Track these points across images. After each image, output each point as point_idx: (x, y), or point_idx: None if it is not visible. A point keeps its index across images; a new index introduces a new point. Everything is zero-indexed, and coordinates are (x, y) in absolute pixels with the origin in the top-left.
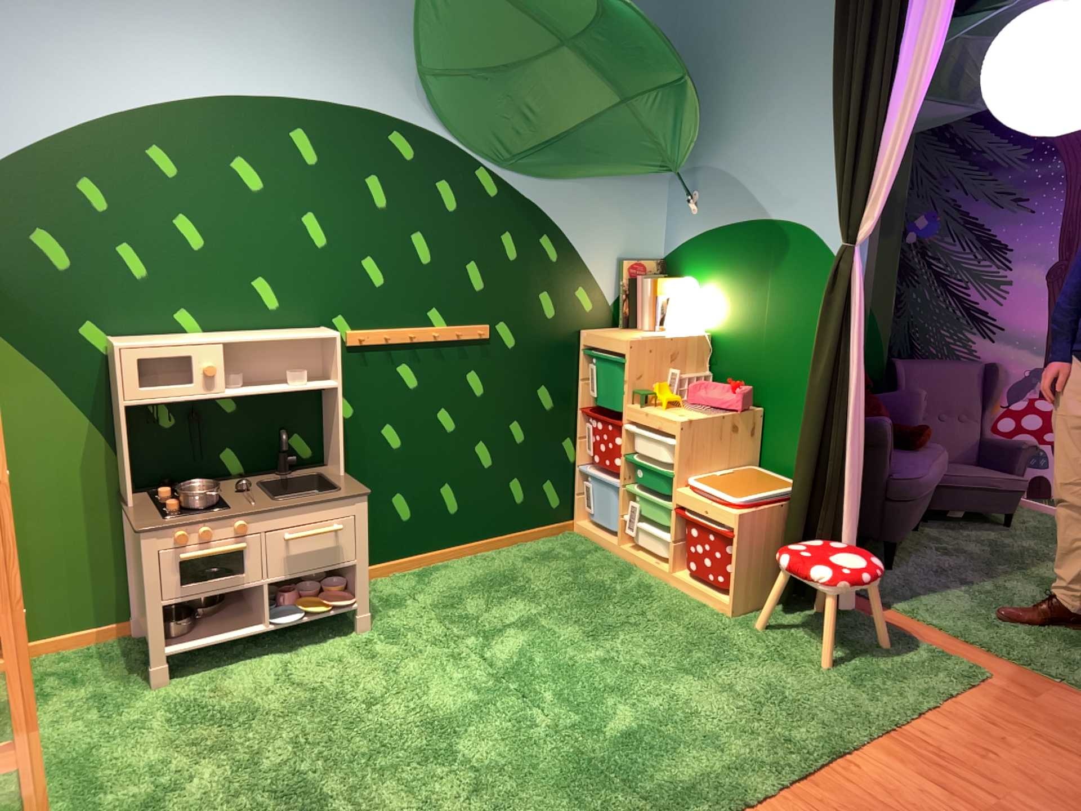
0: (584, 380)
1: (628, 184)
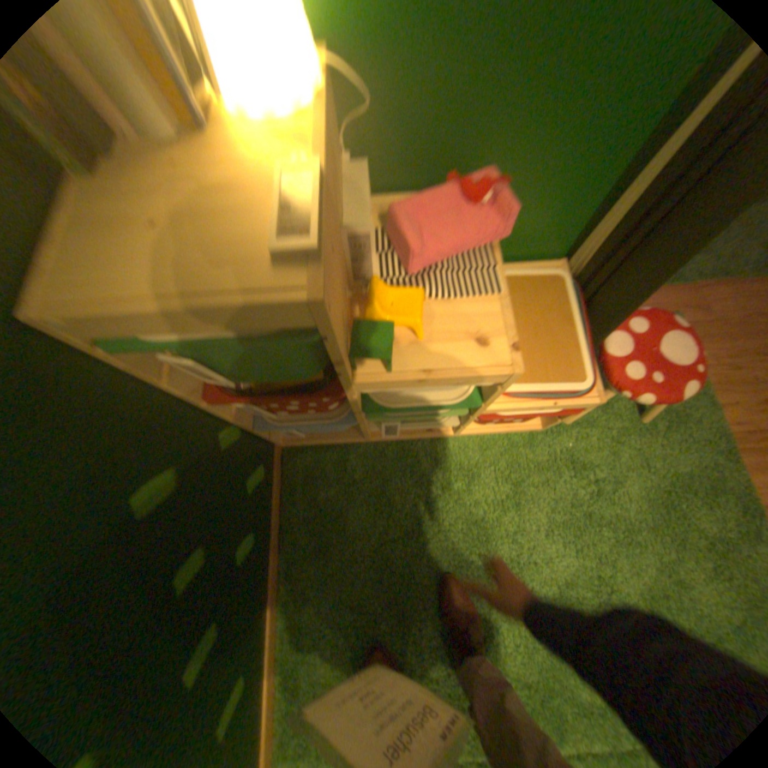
0: (162, 373)
1: None
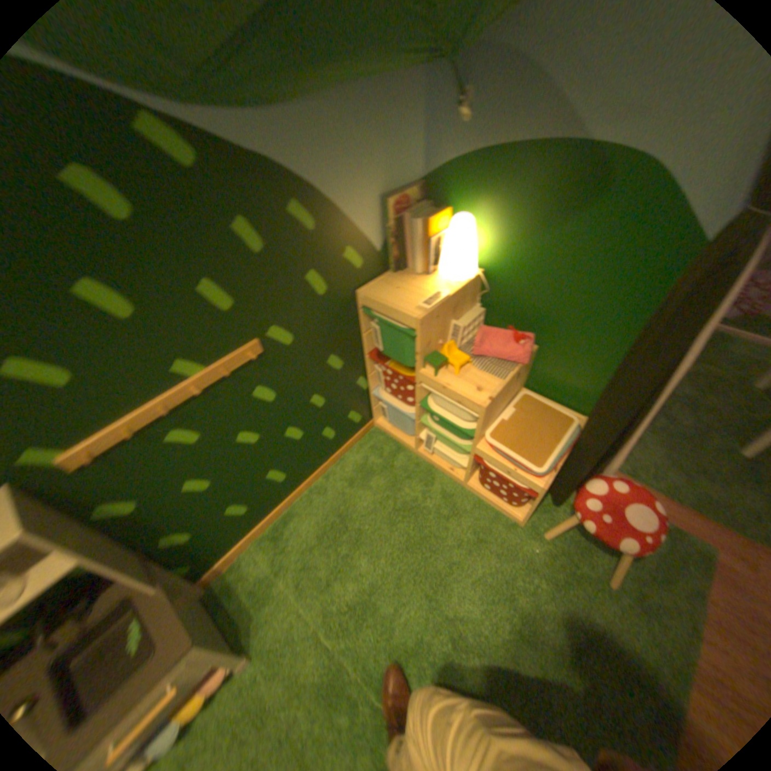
0: (367, 333)
1: (383, 84)
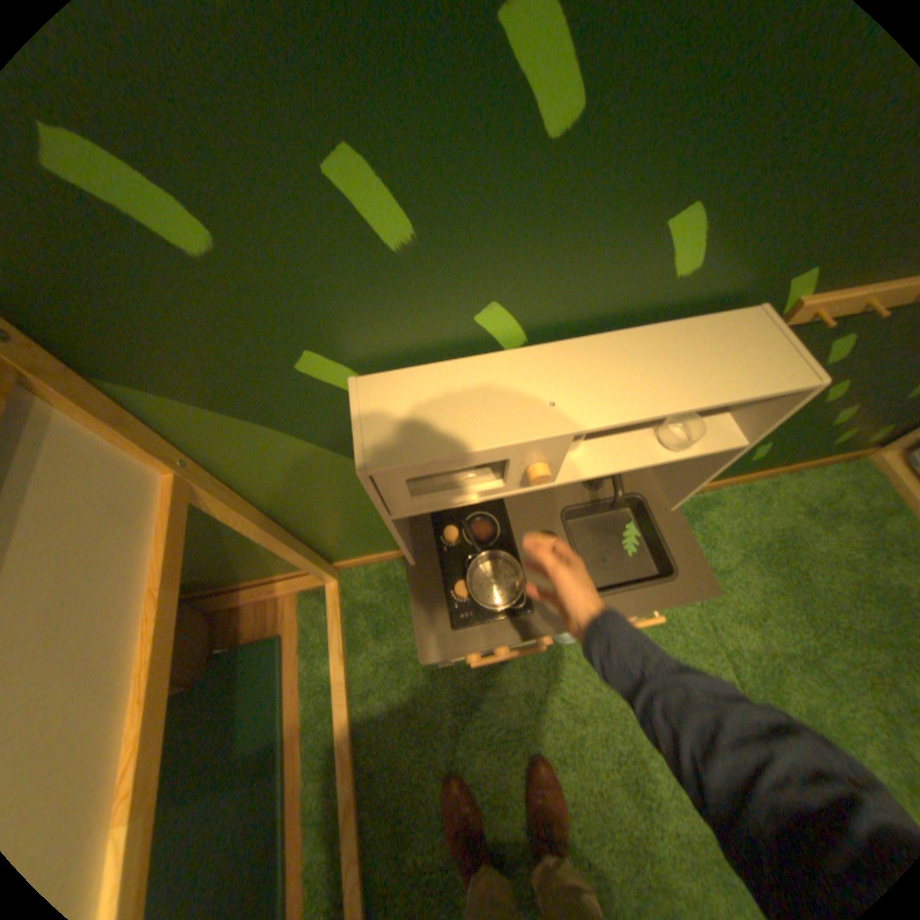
0: None
1: None
